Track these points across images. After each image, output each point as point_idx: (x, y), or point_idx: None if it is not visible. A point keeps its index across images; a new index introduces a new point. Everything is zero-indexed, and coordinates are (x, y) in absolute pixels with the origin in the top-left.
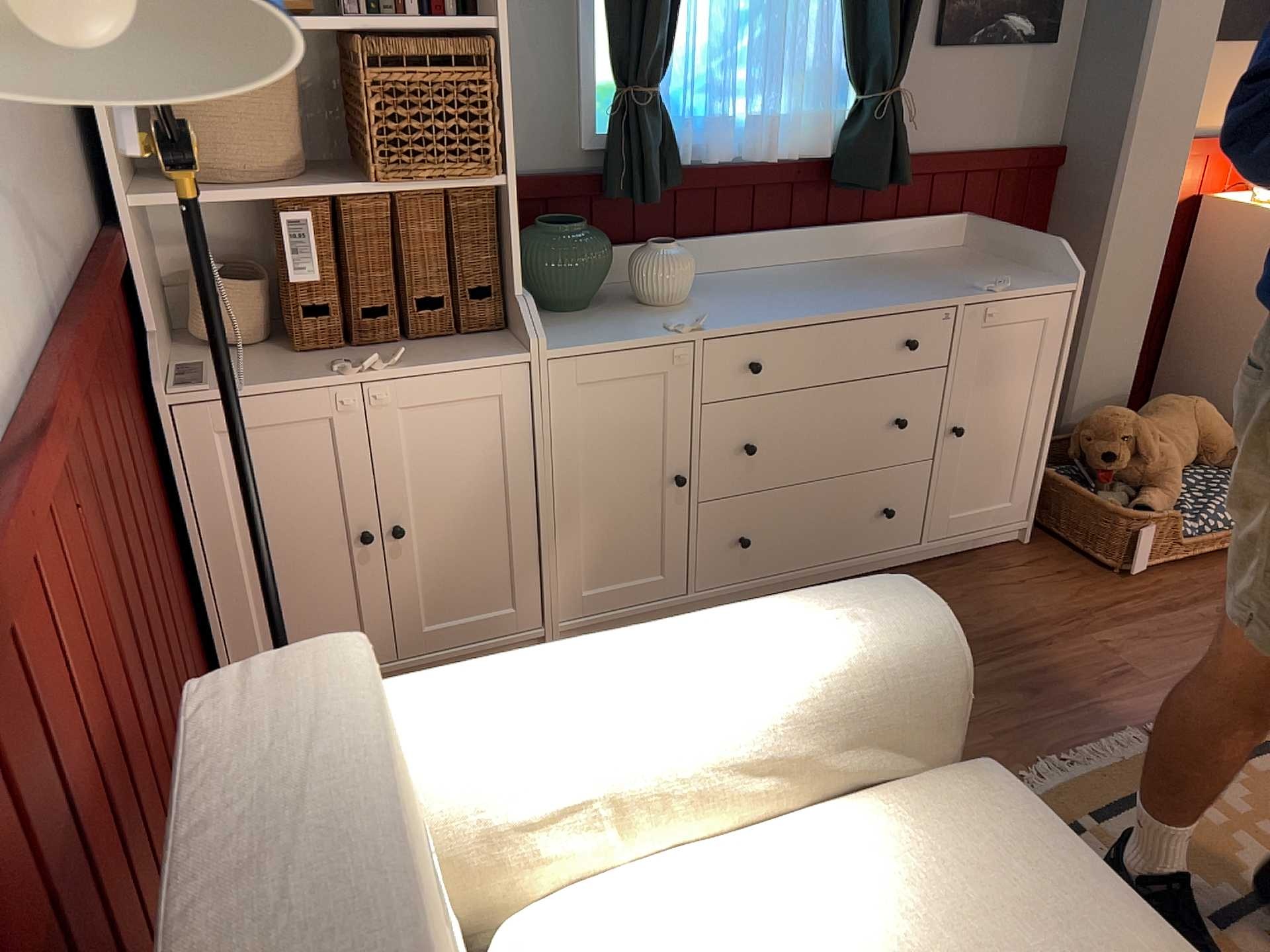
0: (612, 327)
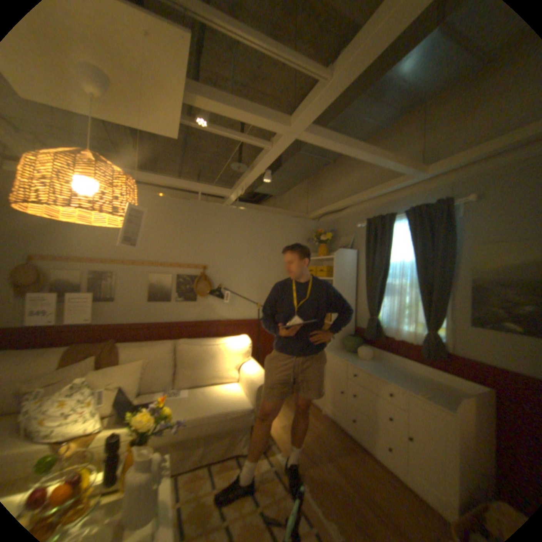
0: (343, 355)
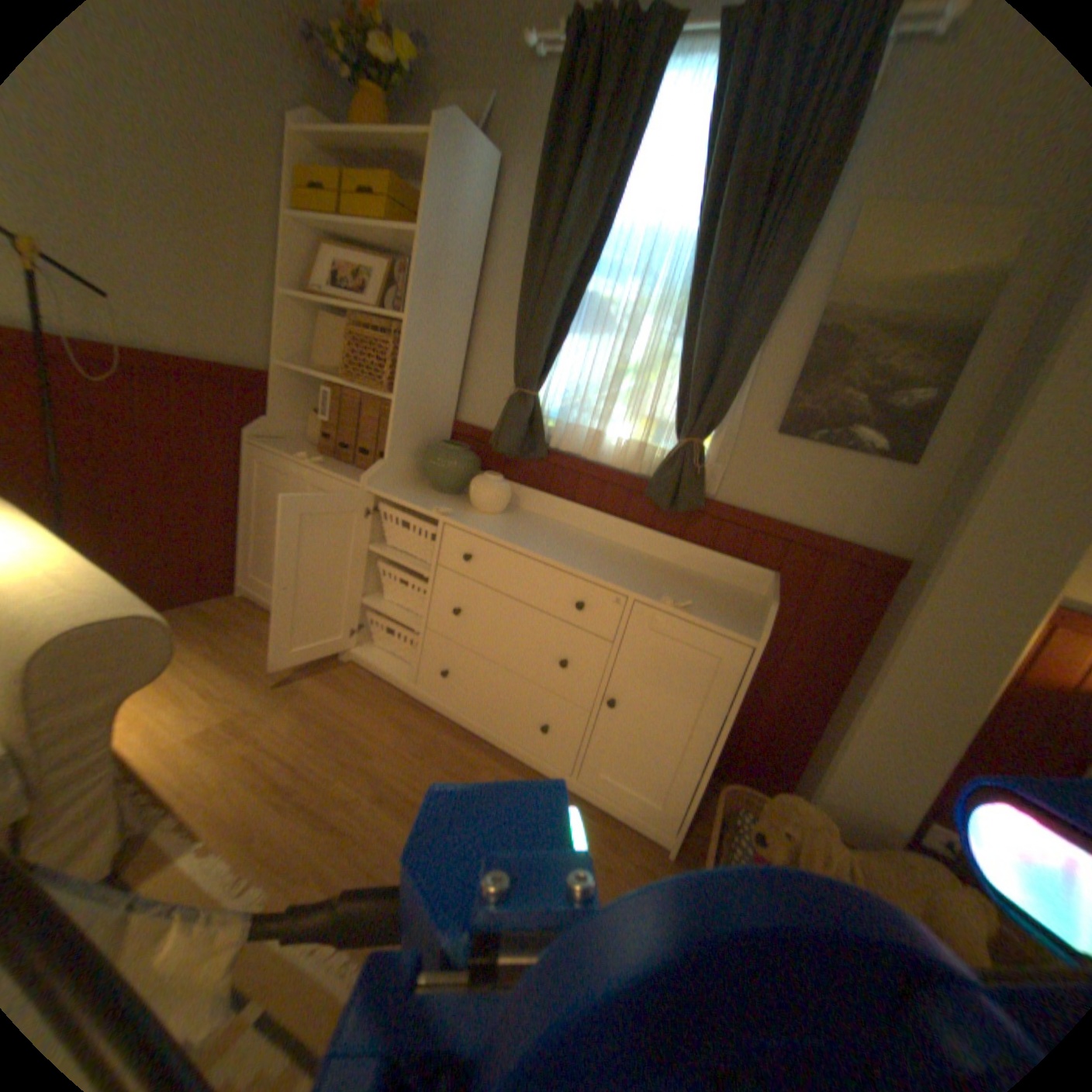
0: (424, 500)
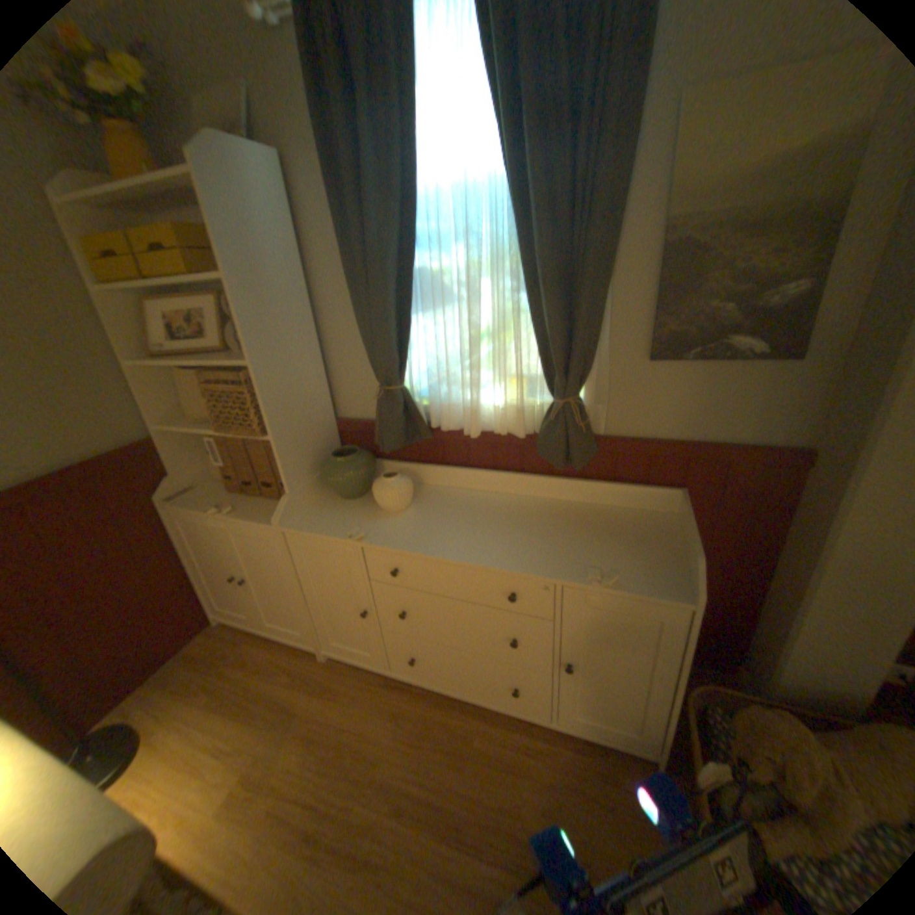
0: (336, 520)
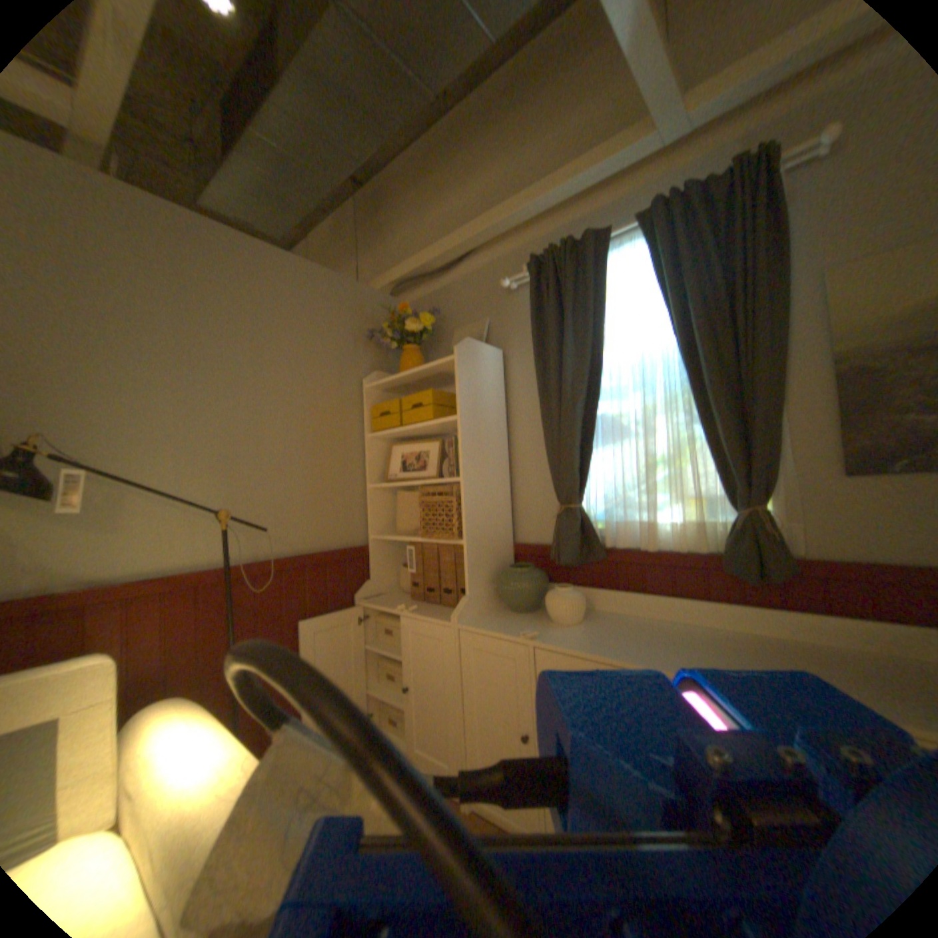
0: (508, 624)
